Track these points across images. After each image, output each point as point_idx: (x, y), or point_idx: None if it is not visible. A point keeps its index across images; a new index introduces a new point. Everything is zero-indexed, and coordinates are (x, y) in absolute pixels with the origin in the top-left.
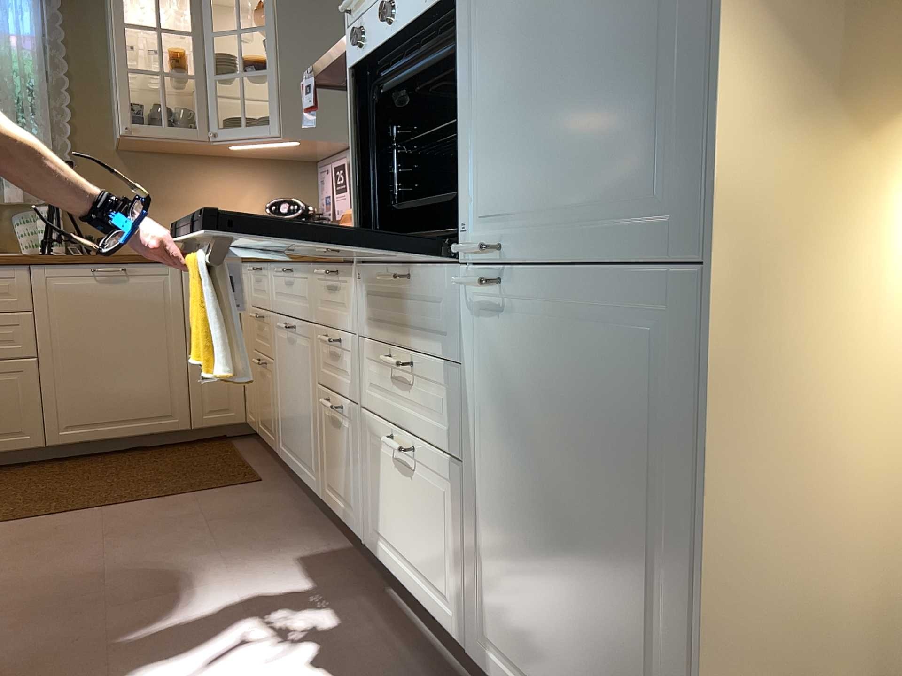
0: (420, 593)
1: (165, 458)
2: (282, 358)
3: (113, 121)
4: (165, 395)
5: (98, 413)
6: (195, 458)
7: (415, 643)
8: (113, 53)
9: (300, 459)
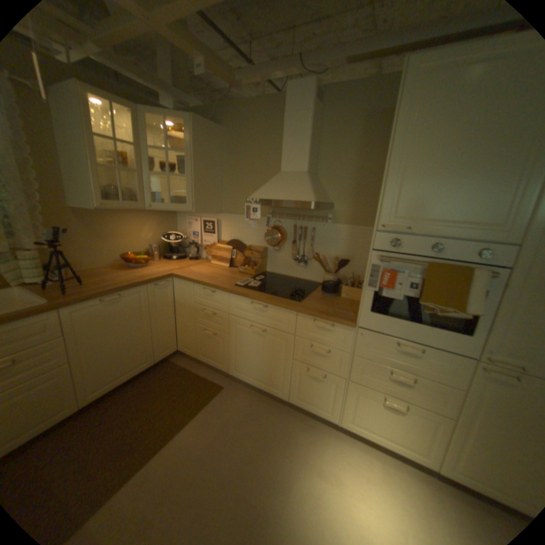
0: (396, 449)
1: (151, 385)
2: (242, 337)
3: (63, 188)
4: (142, 353)
5: (108, 377)
6: (168, 380)
7: (390, 463)
8: (82, 151)
9: (260, 381)
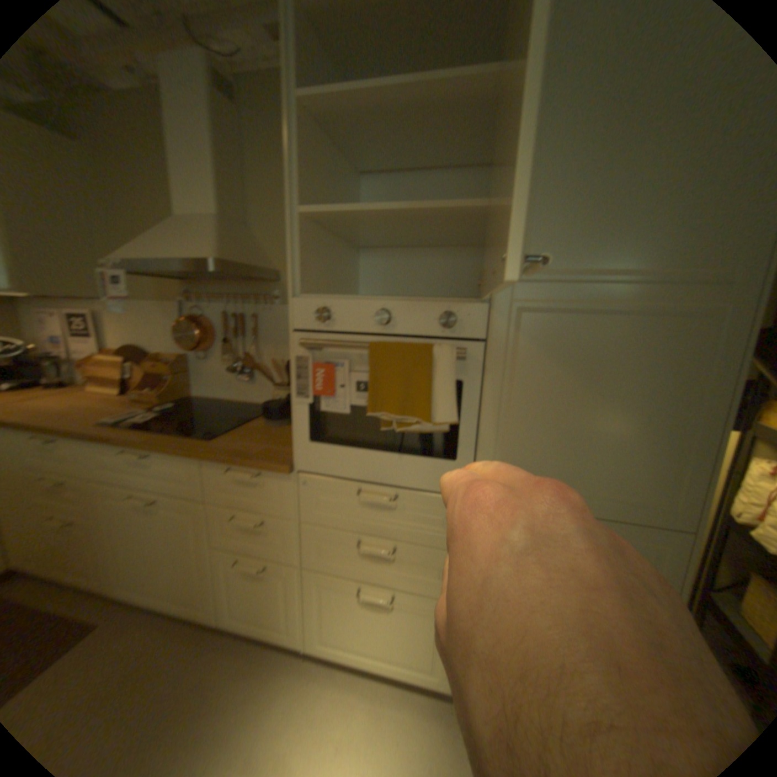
0: (388, 673)
1: None
2: (116, 525)
3: None
4: None
5: None
6: None
7: (383, 701)
8: None
9: (162, 602)
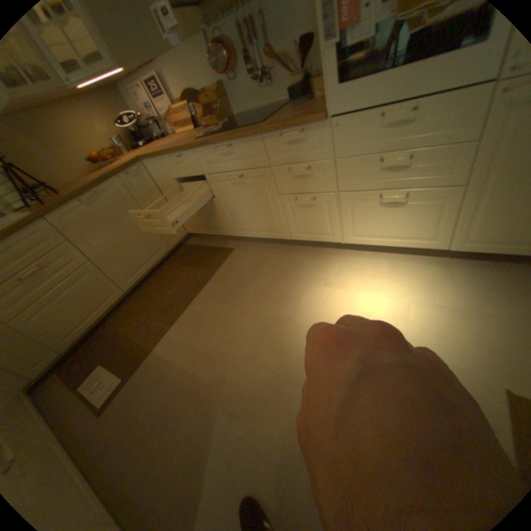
0: (401, 243)
1: (174, 265)
2: (226, 194)
3: None
4: (152, 241)
5: (133, 266)
6: (187, 257)
7: (397, 259)
8: None
9: (260, 231)
